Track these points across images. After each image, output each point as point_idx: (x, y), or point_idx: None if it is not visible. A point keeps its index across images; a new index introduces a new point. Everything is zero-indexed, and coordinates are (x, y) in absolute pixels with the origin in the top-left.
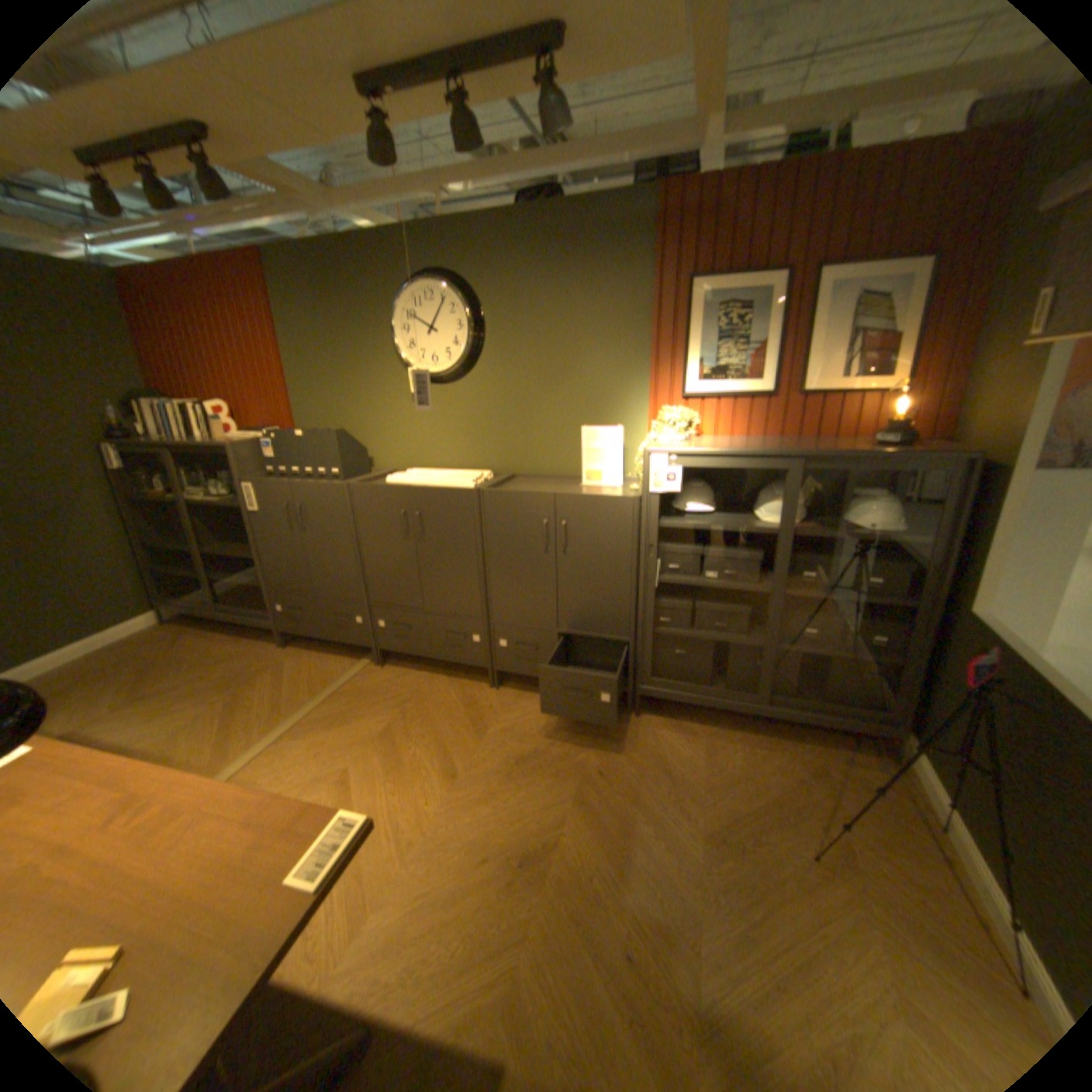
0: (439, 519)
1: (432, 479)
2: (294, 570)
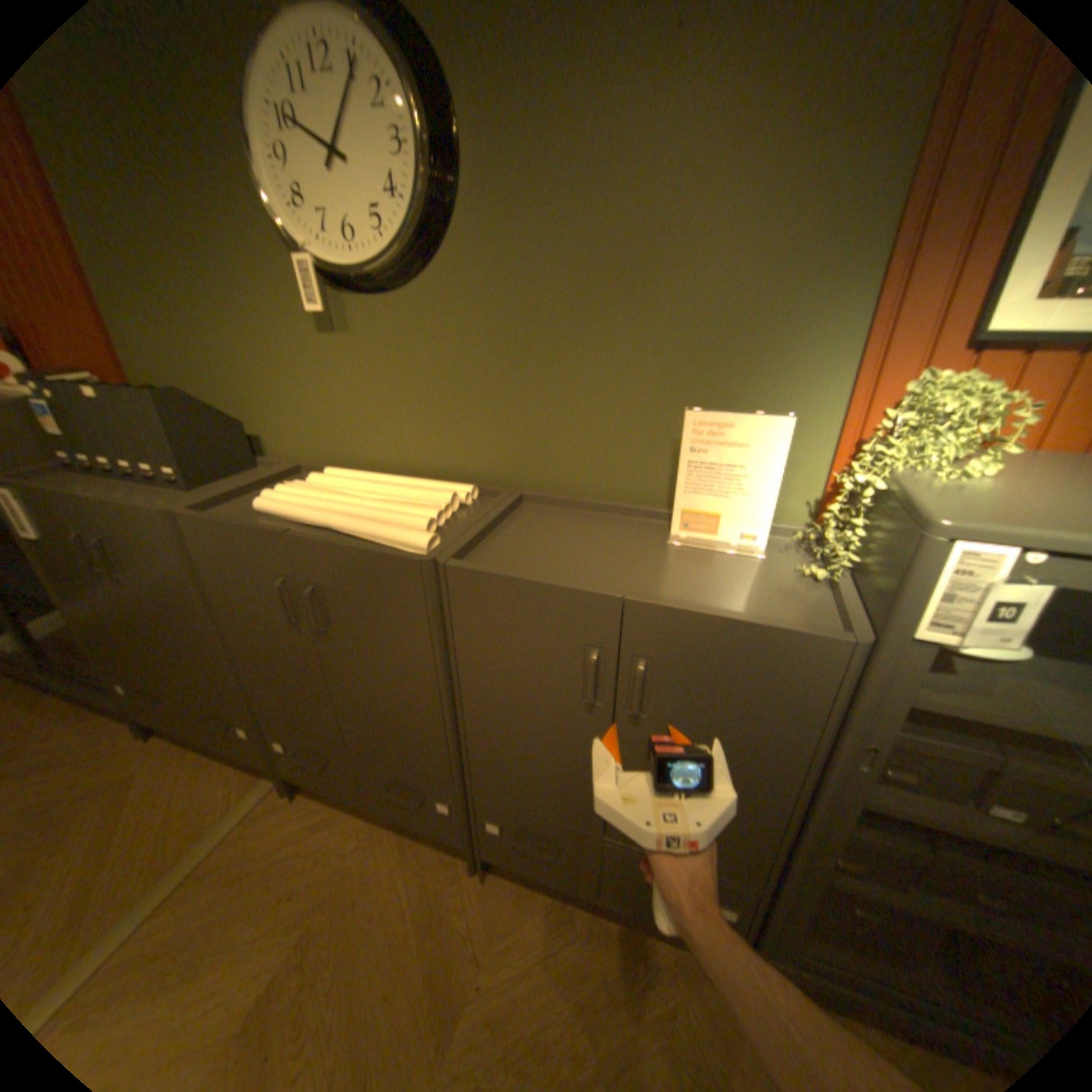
0: (353, 606)
1: (345, 507)
2: (122, 642)
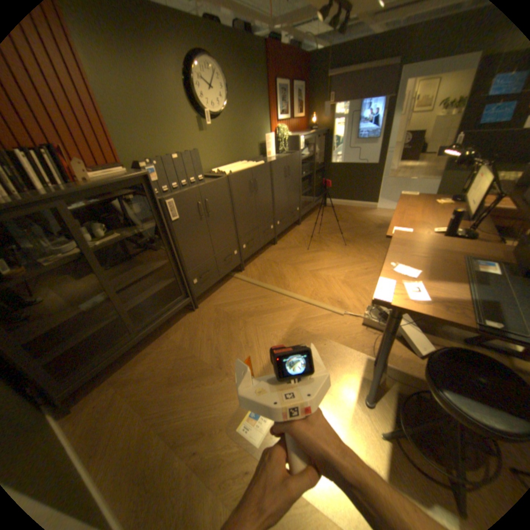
0: (261, 180)
1: (243, 166)
2: (204, 247)
